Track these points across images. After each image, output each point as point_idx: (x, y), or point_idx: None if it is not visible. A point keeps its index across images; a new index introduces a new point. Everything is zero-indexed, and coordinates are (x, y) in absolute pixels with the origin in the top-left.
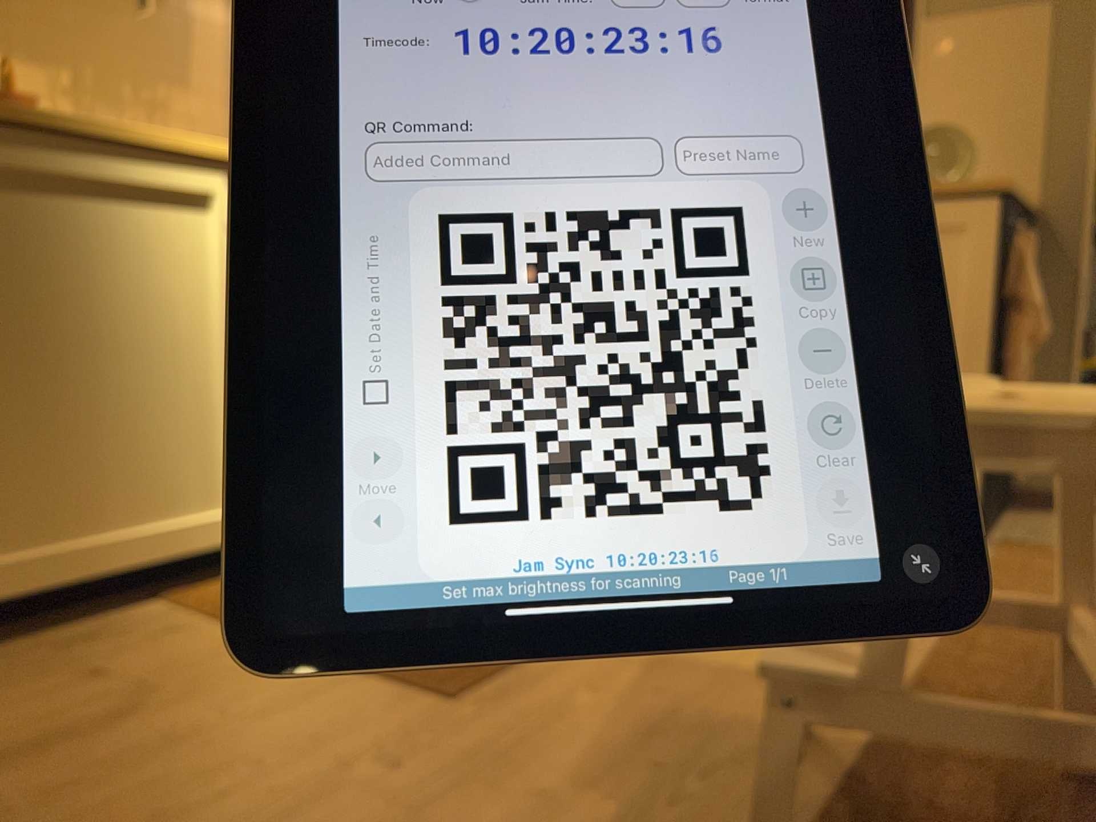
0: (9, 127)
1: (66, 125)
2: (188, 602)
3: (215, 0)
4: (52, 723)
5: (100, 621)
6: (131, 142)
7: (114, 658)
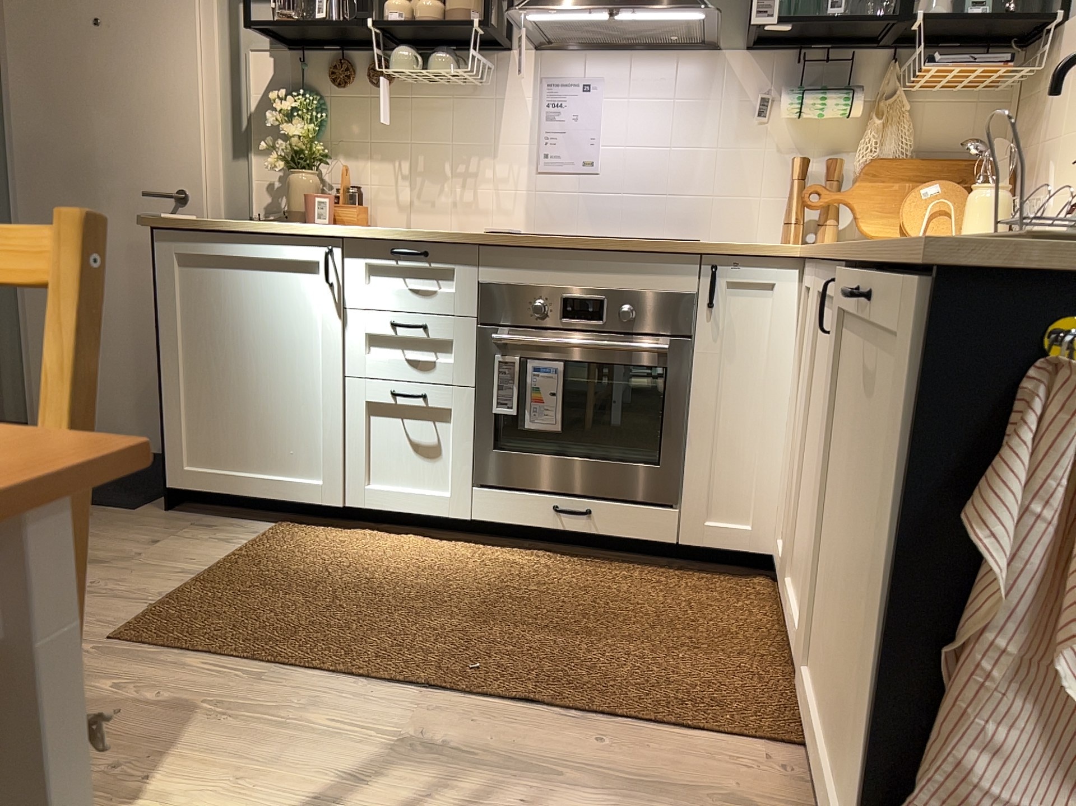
0: (199, 232)
1: (224, 228)
2: (274, 530)
3: (524, 78)
4: (99, 552)
5: (244, 521)
6: (262, 233)
7: (186, 539)
